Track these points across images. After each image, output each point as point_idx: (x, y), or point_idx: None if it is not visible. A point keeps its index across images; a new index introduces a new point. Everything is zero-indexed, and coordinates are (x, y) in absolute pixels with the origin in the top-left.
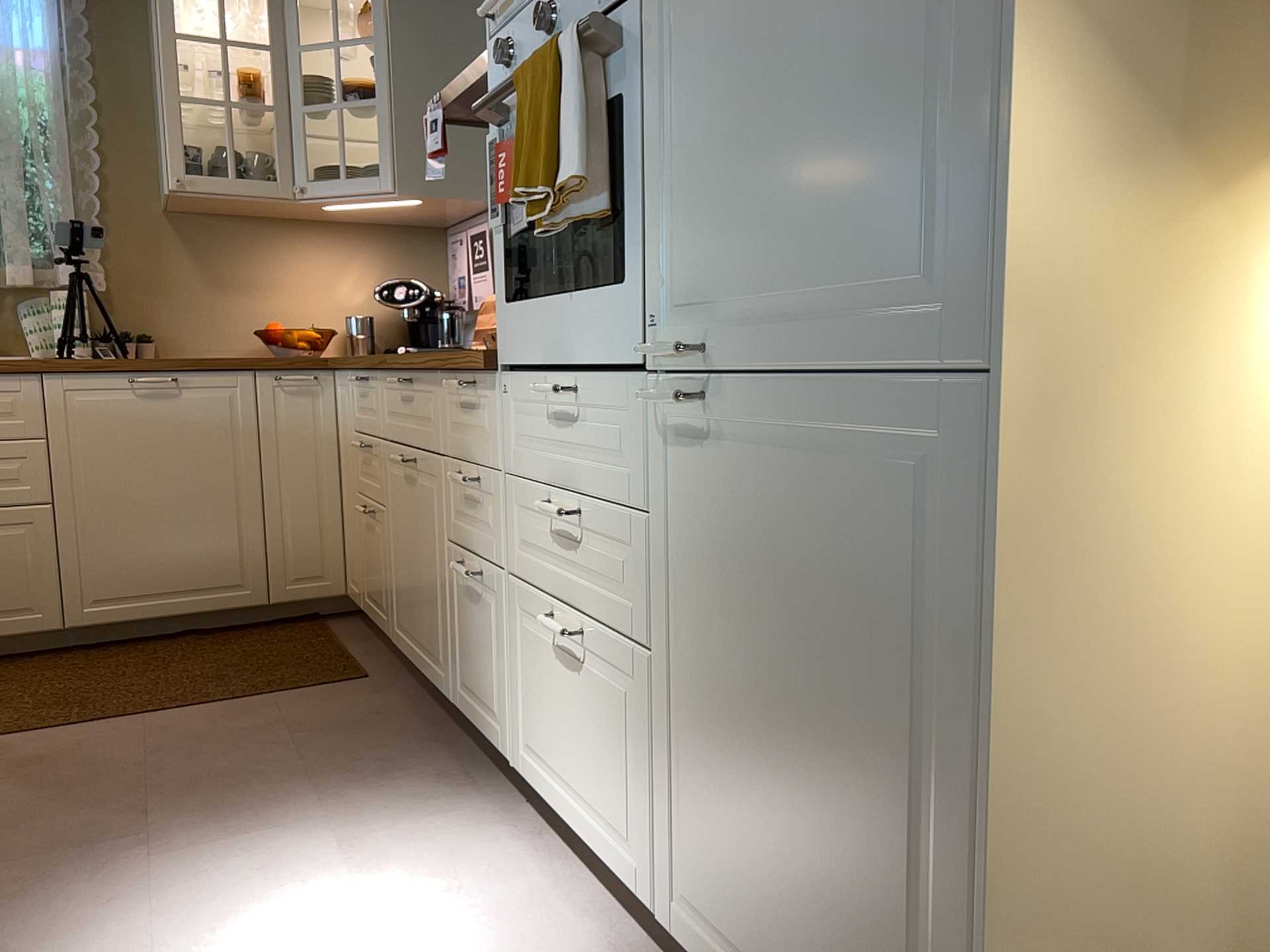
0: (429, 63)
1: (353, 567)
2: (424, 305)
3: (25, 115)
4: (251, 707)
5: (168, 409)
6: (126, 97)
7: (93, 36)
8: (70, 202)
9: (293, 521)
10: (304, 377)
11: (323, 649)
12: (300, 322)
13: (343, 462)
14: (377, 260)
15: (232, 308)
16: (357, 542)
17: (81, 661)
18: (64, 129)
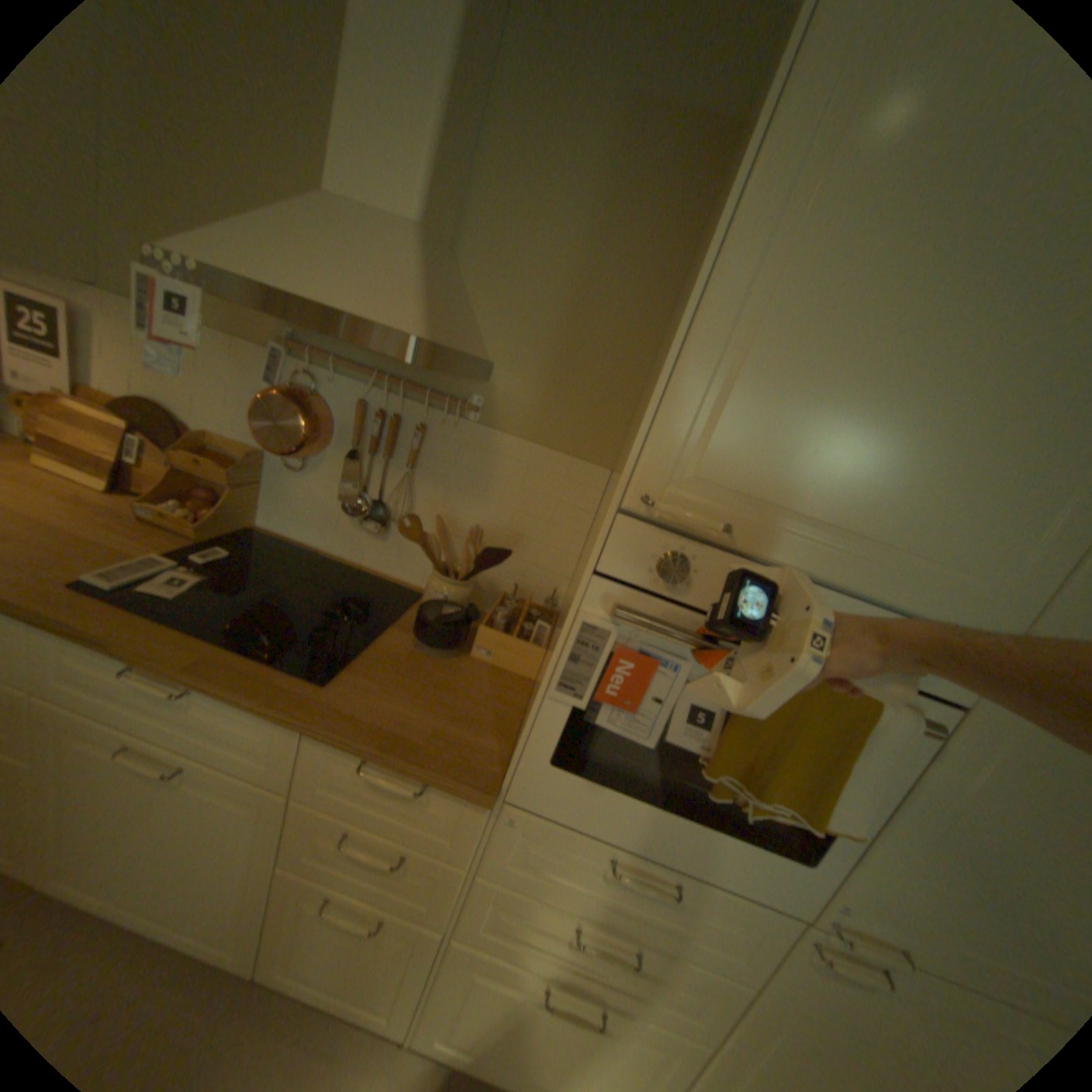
0: None
1: None
2: None
3: None
4: None
5: None
6: None
7: None
8: None
9: None
10: None
11: None
12: None
13: None
14: None
15: None
16: None
17: None
18: None
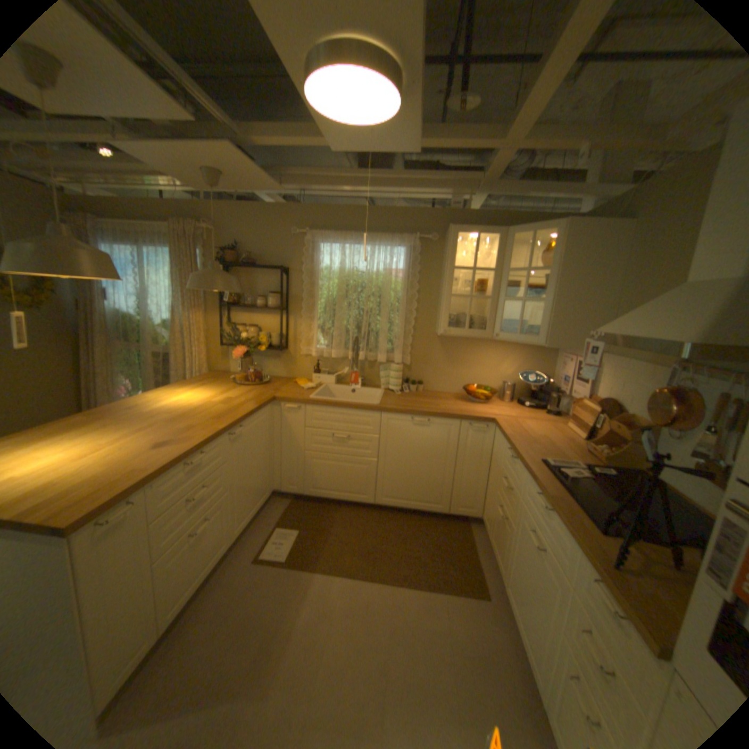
0: (580, 280)
1: (488, 516)
2: (543, 385)
3: (392, 296)
4: (436, 604)
5: (424, 431)
6: (429, 286)
7: (421, 262)
8: (402, 329)
9: (465, 484)
10: (483, 427)
11: (469, 556)
12: (482, 381)
13: (493, 468)
14: (522, 356)
15: (454, 373)
16: (493, 511)
17: (378, 520)
18: (405, 302)
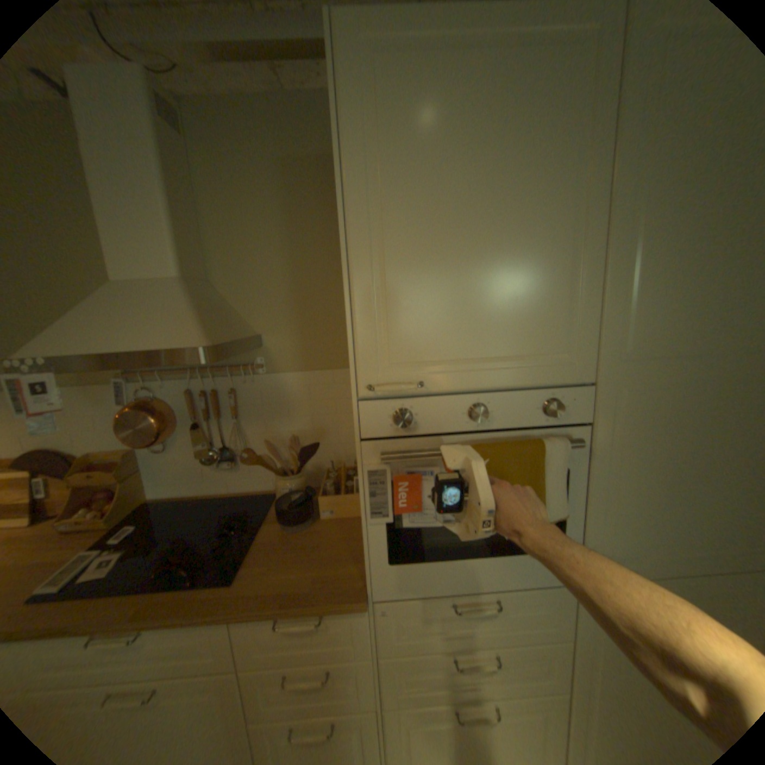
0: None
1: None
2: None
3: None
4: None
5: None
6: None
7: None
8: None
9: None
10: None
11: None
12: None
13: None
14: None
15: None
16: None
17: None
18: None
